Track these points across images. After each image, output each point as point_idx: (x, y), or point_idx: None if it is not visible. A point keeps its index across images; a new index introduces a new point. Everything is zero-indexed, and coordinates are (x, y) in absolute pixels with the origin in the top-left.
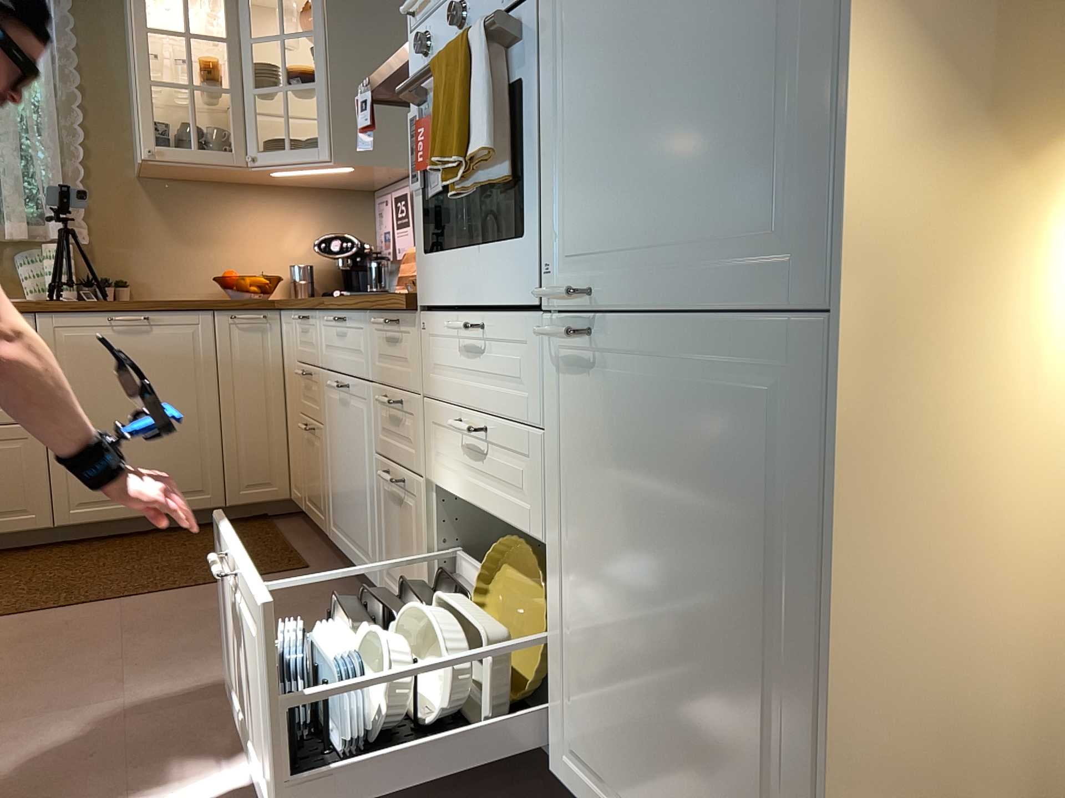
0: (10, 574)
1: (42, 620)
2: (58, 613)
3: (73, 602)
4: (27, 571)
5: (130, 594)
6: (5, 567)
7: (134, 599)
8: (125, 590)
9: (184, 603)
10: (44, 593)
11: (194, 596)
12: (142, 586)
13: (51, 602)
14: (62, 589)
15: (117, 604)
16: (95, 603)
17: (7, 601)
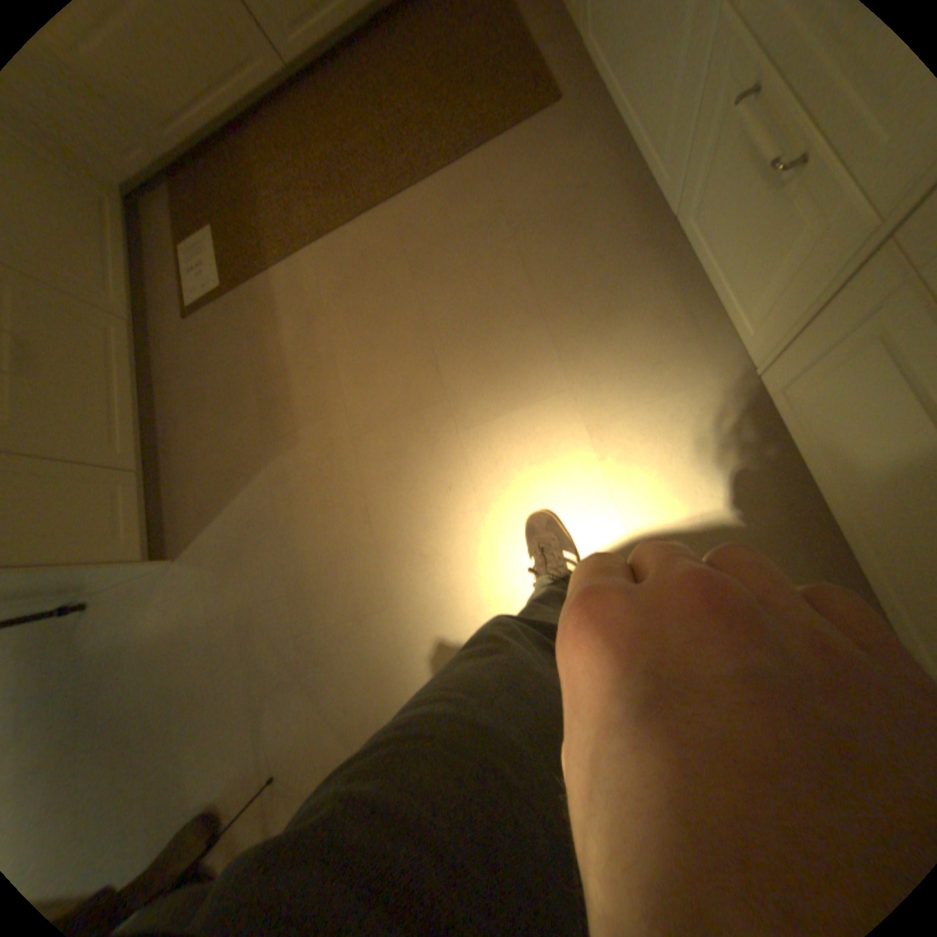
0: (286, 151)
1: (341, 244)
2: (348, 227)
3: (353, 207)
4: (296, 141)
5: (394, 186)
6: (277, 135)
7: (401, 196)
8: (387, 177)
9: (448, 201)
10: (325, 190)
11: (453, 184)
12: (400, 166)
13: (336, 208)
14: (336, 180)
15: (389, 207)
16: (370, 207)
17: (304, 209)
